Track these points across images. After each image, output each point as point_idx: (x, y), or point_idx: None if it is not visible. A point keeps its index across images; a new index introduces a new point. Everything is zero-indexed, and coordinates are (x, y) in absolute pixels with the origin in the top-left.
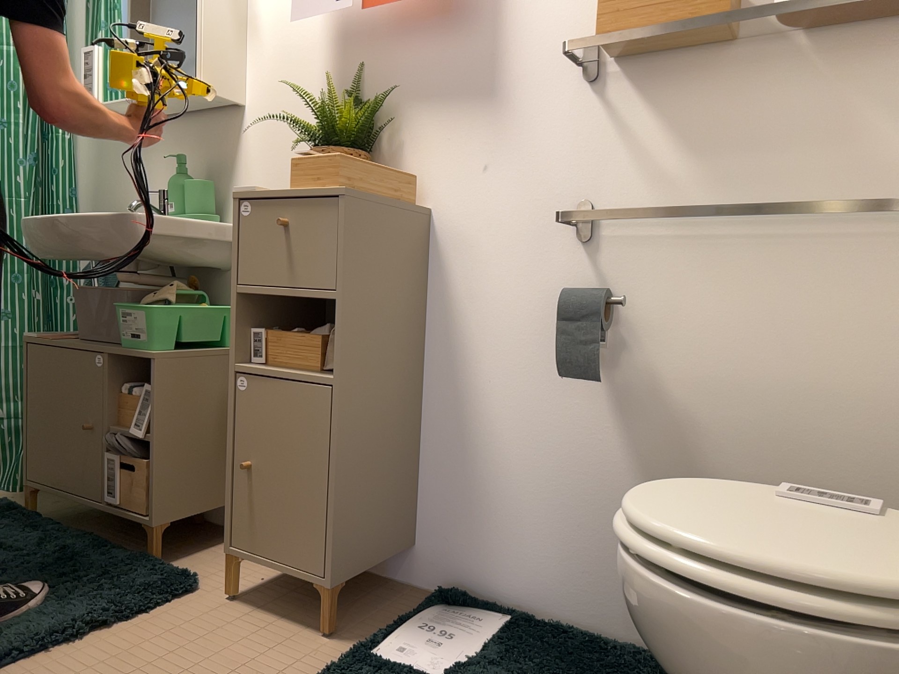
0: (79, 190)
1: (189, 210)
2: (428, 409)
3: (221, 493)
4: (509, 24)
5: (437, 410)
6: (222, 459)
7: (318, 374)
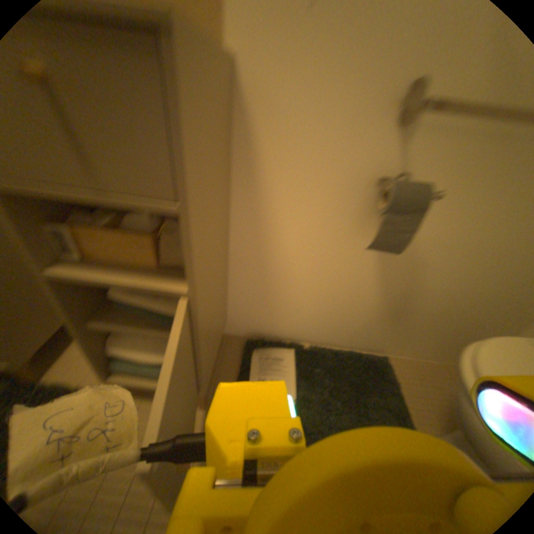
0: None
1: None
2: (236, 253)
3: None
4: None
5: (244, 254)
6: None
7: (165, 283)
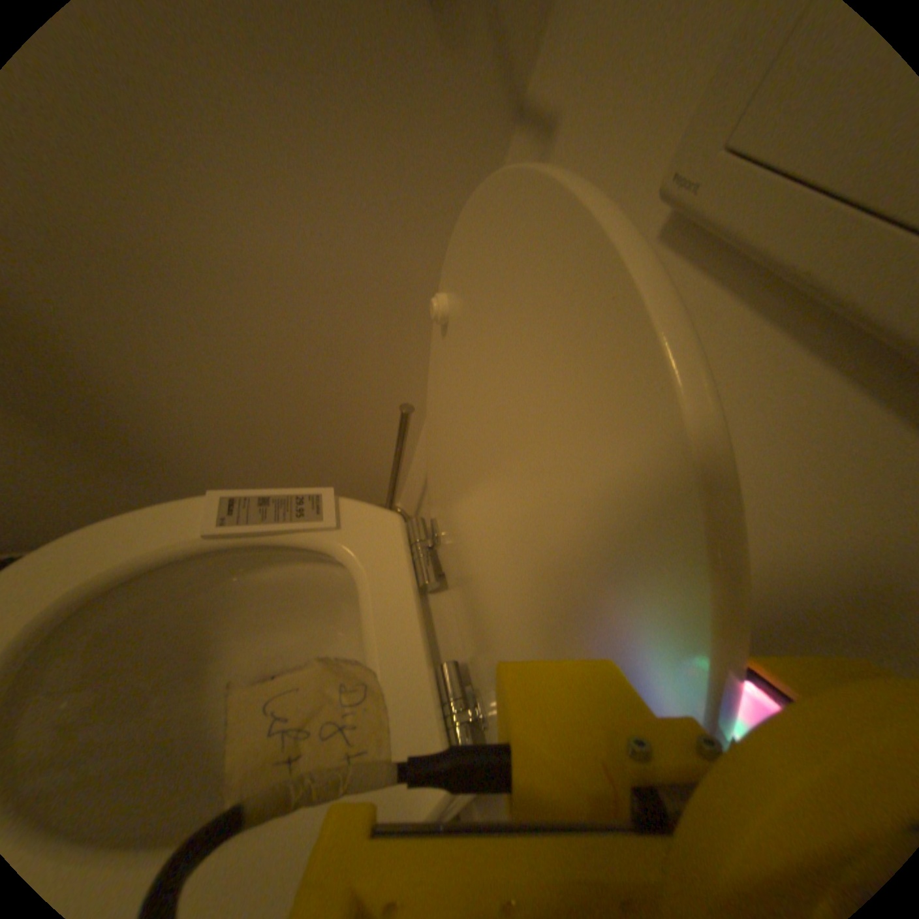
0: None
1: None
2: None
3: None
4: None
5: None
6: None
7: None
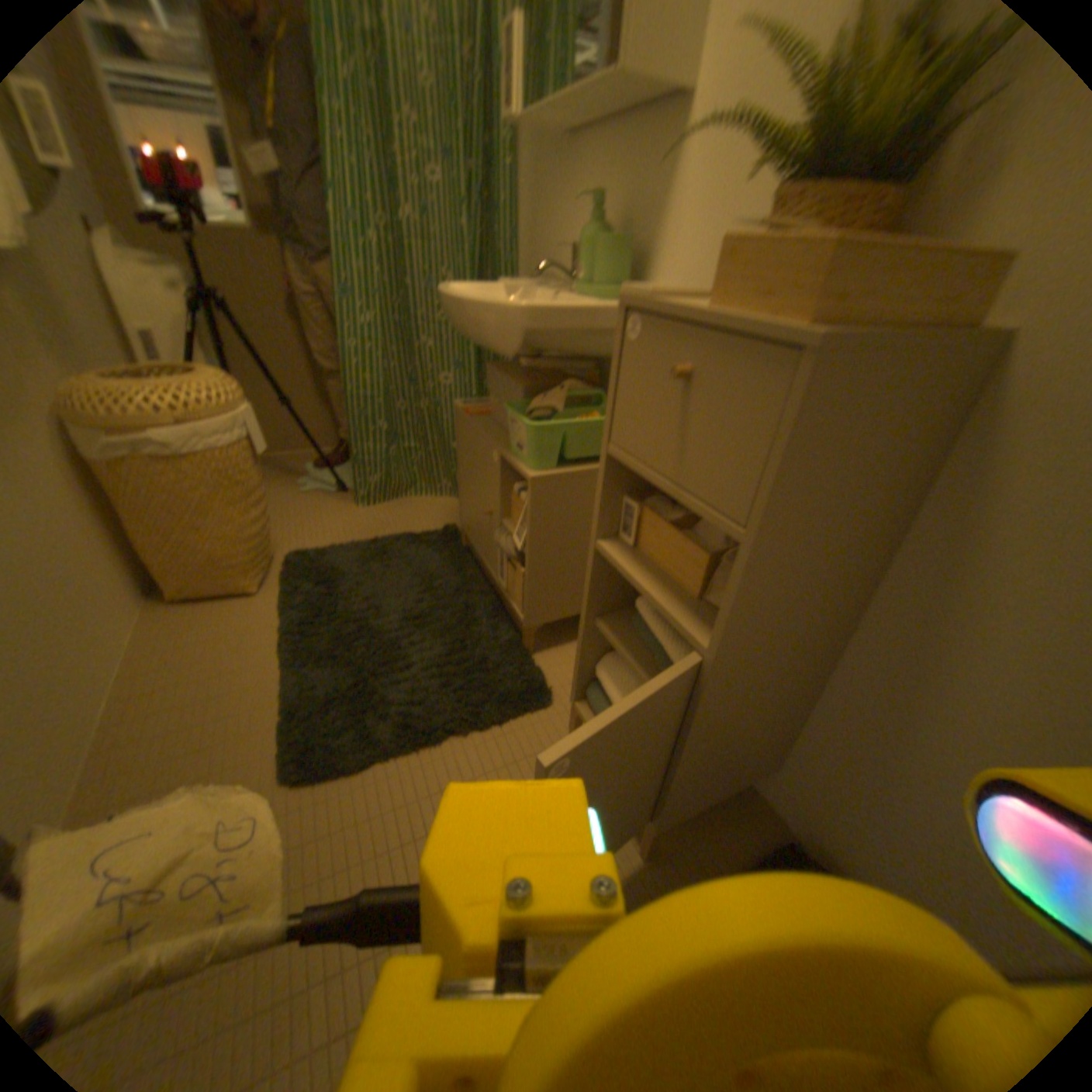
0: (512, 230)
1: (592, 278)
2: (852, 663)
3: None
4: None
5: (868, 674)
6: None
7: (686, 625)
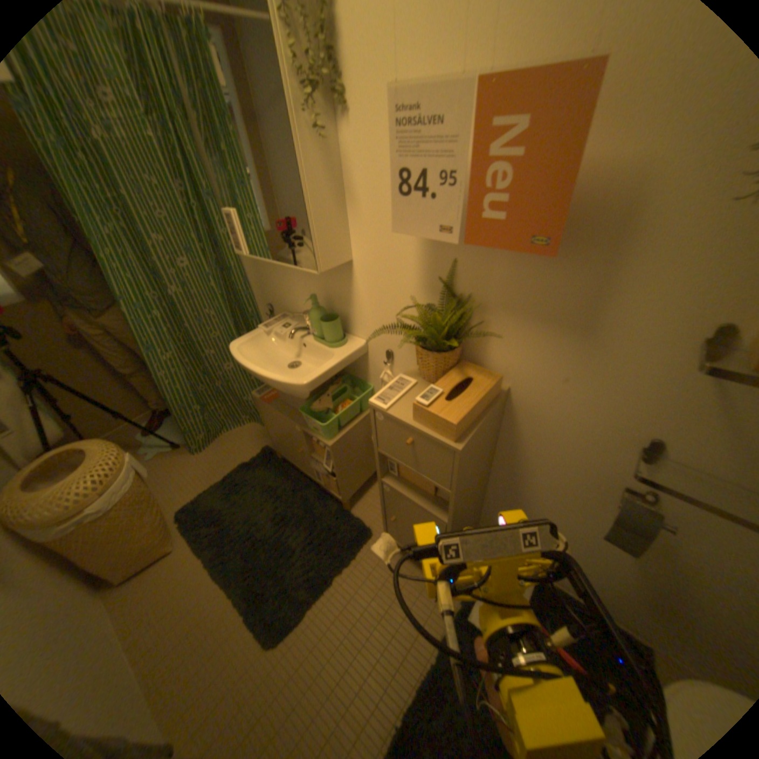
0: (242, 274)
1: (322, 333)
2: (493, 482)
3: (369, 474)
4: (631, 268)
5: (499, 486)
6: (367, 463)
7: (435, 509)
